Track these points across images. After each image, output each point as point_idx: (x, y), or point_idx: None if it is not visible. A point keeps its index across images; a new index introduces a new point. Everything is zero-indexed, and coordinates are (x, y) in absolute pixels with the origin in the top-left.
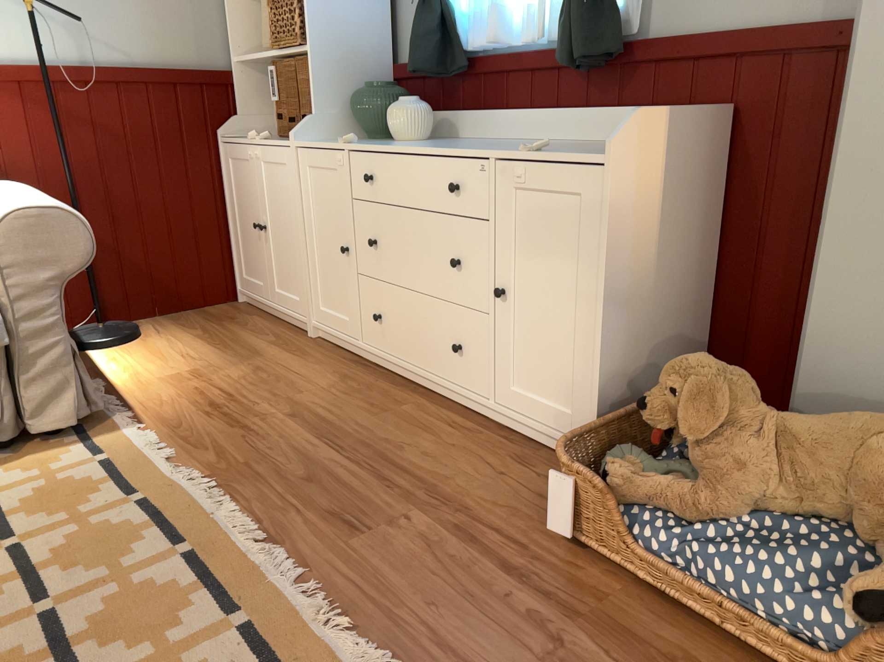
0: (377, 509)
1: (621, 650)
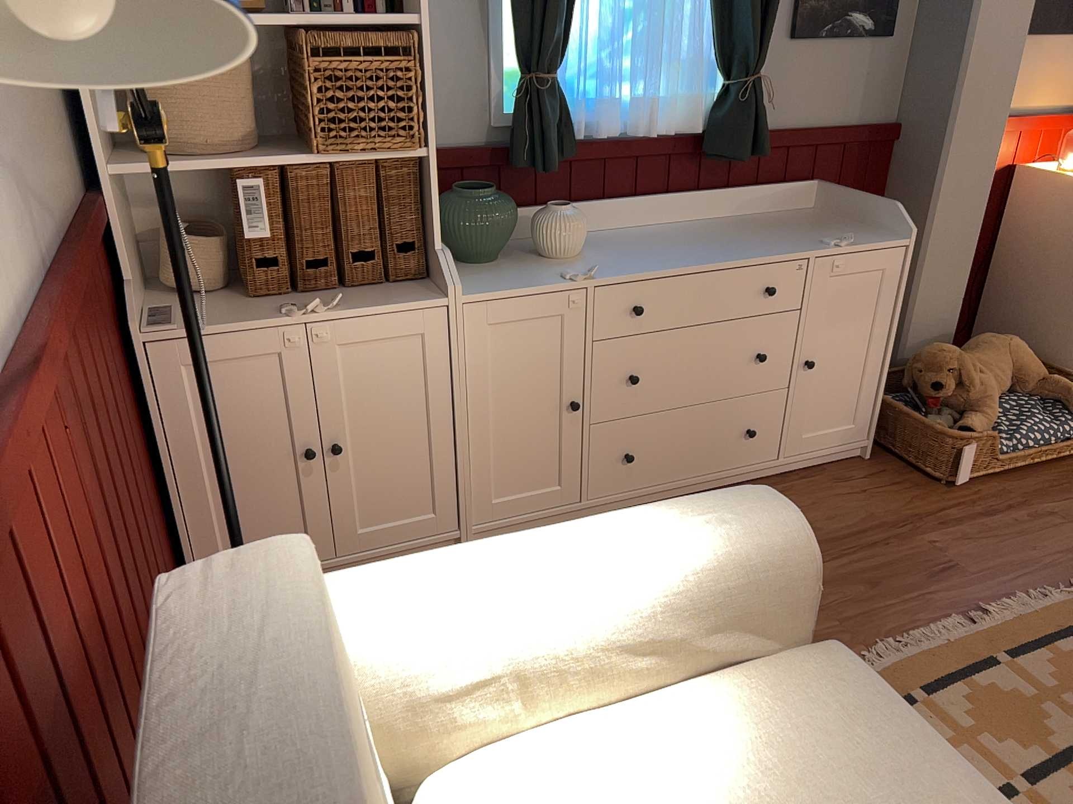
0: (920, 555)
1: (1053, 498)
